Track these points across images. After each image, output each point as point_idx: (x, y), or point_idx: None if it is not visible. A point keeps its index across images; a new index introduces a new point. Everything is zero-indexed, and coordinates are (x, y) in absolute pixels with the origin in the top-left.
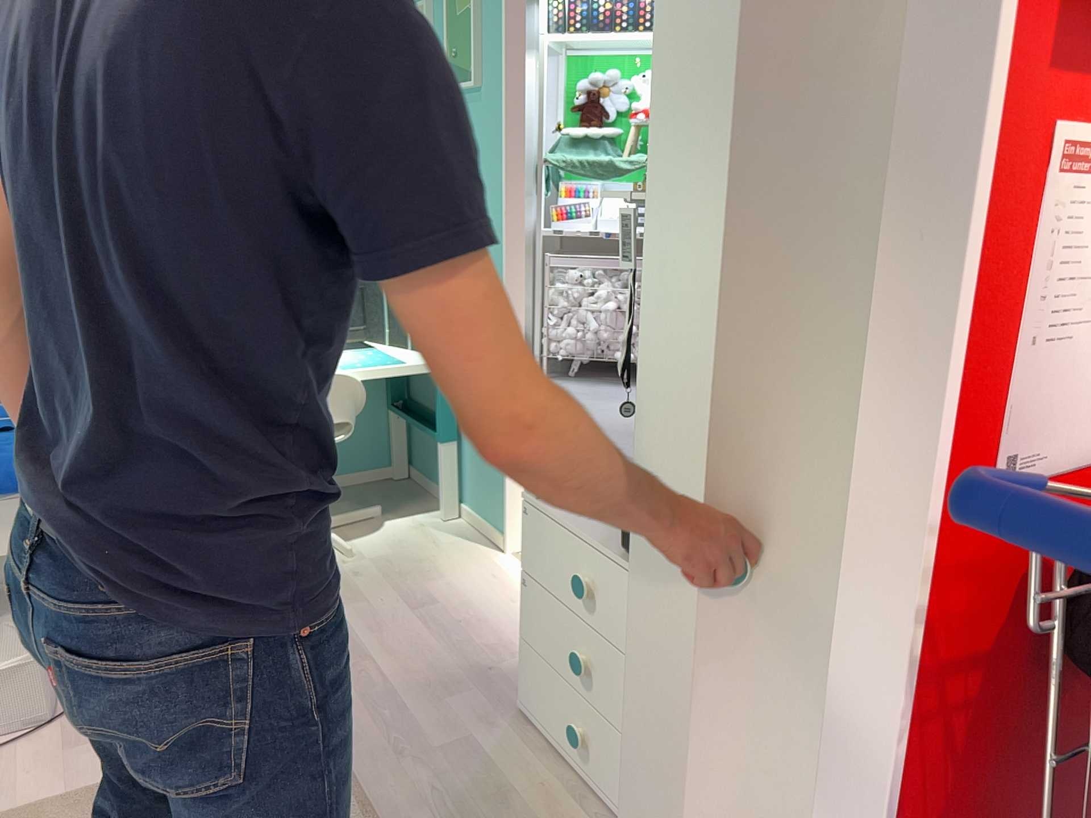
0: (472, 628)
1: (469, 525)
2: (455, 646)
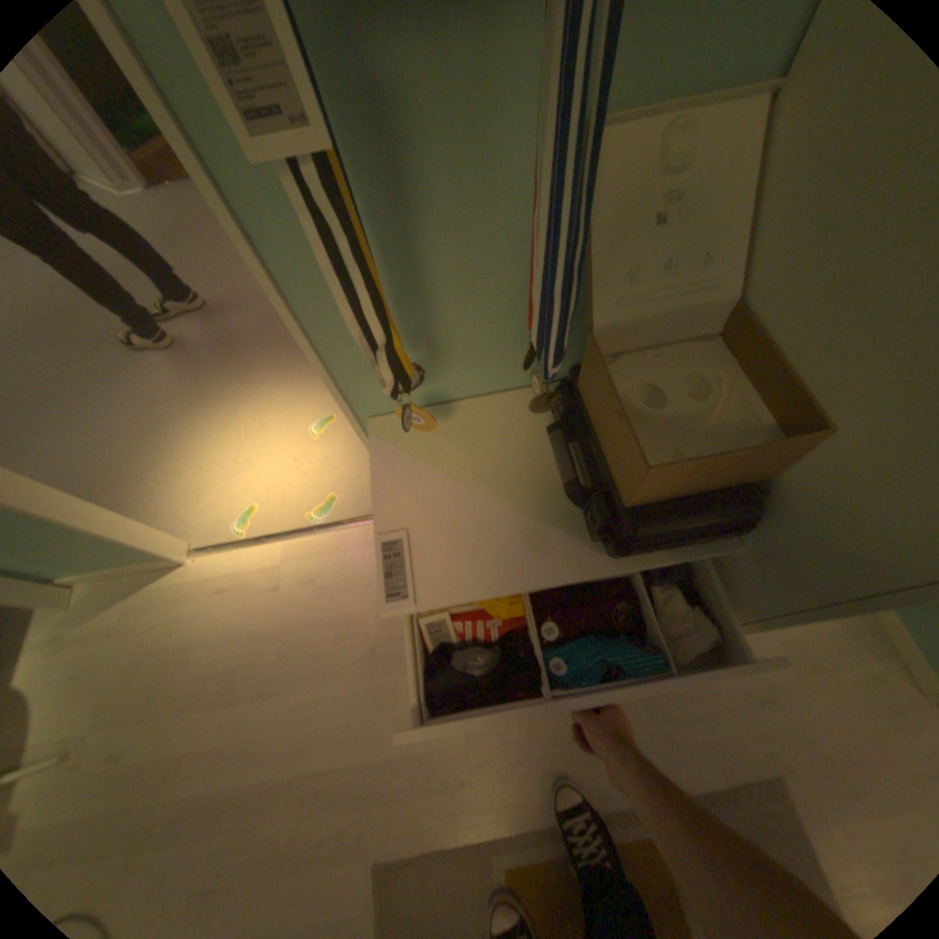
0: (298, 647)
1: (97, 582)
2: (321, 675)
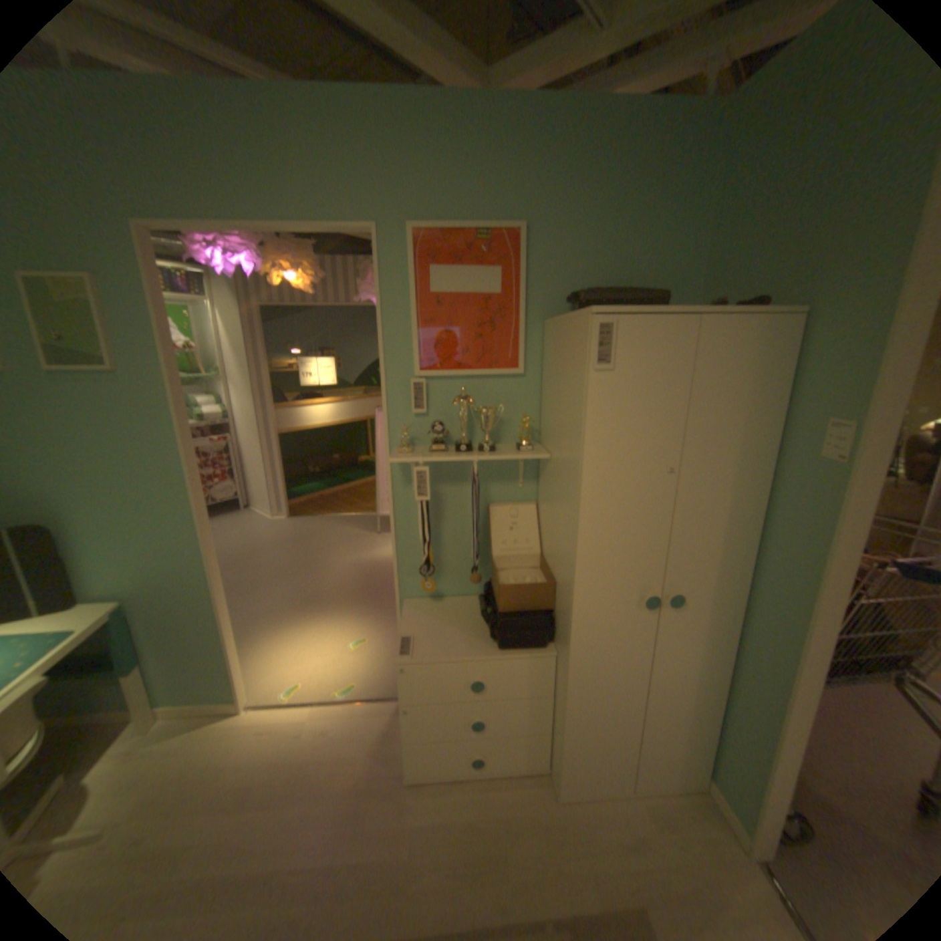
0: (302, 777)
1: (176, 719)
2: (313, 798)
